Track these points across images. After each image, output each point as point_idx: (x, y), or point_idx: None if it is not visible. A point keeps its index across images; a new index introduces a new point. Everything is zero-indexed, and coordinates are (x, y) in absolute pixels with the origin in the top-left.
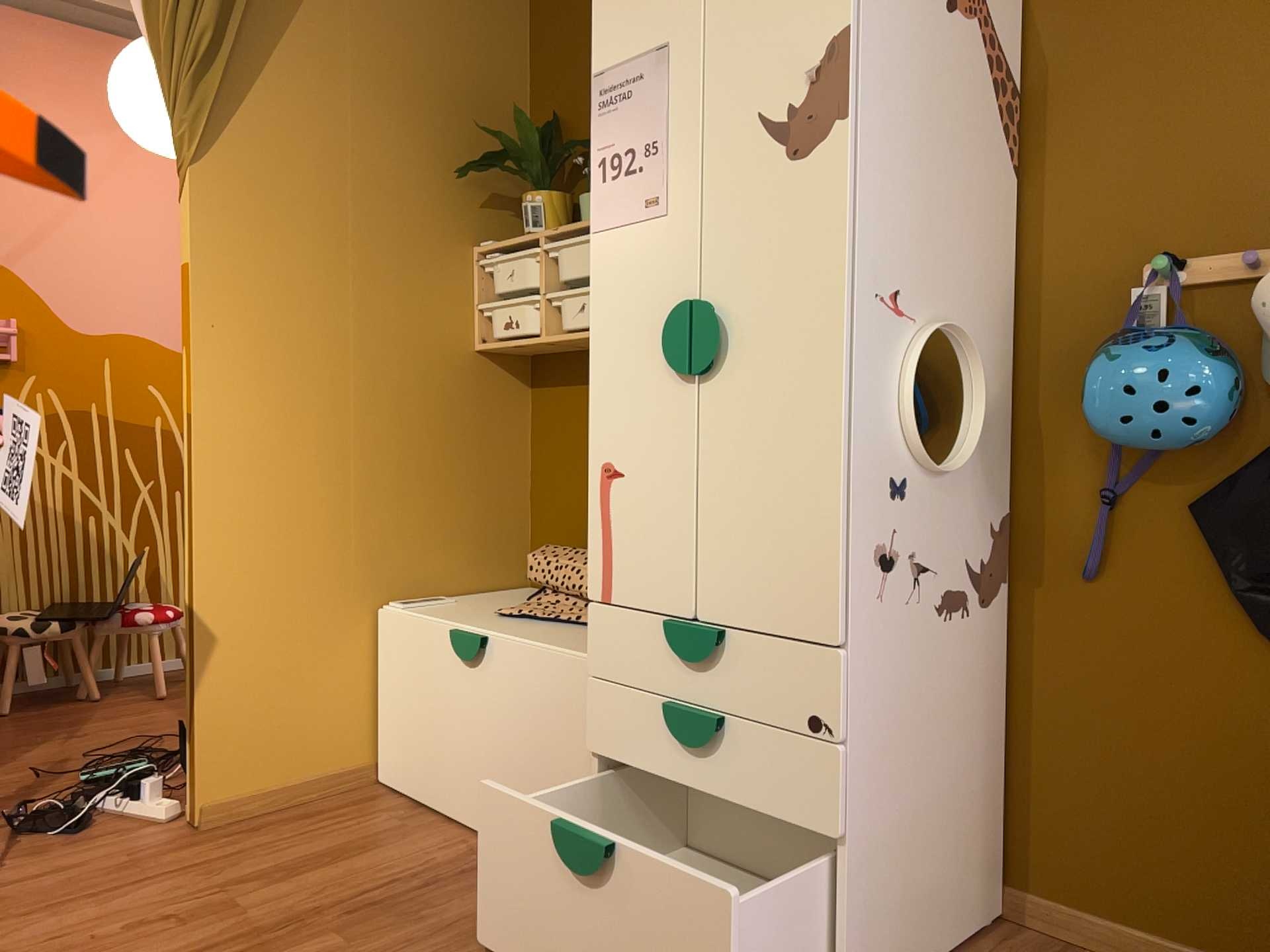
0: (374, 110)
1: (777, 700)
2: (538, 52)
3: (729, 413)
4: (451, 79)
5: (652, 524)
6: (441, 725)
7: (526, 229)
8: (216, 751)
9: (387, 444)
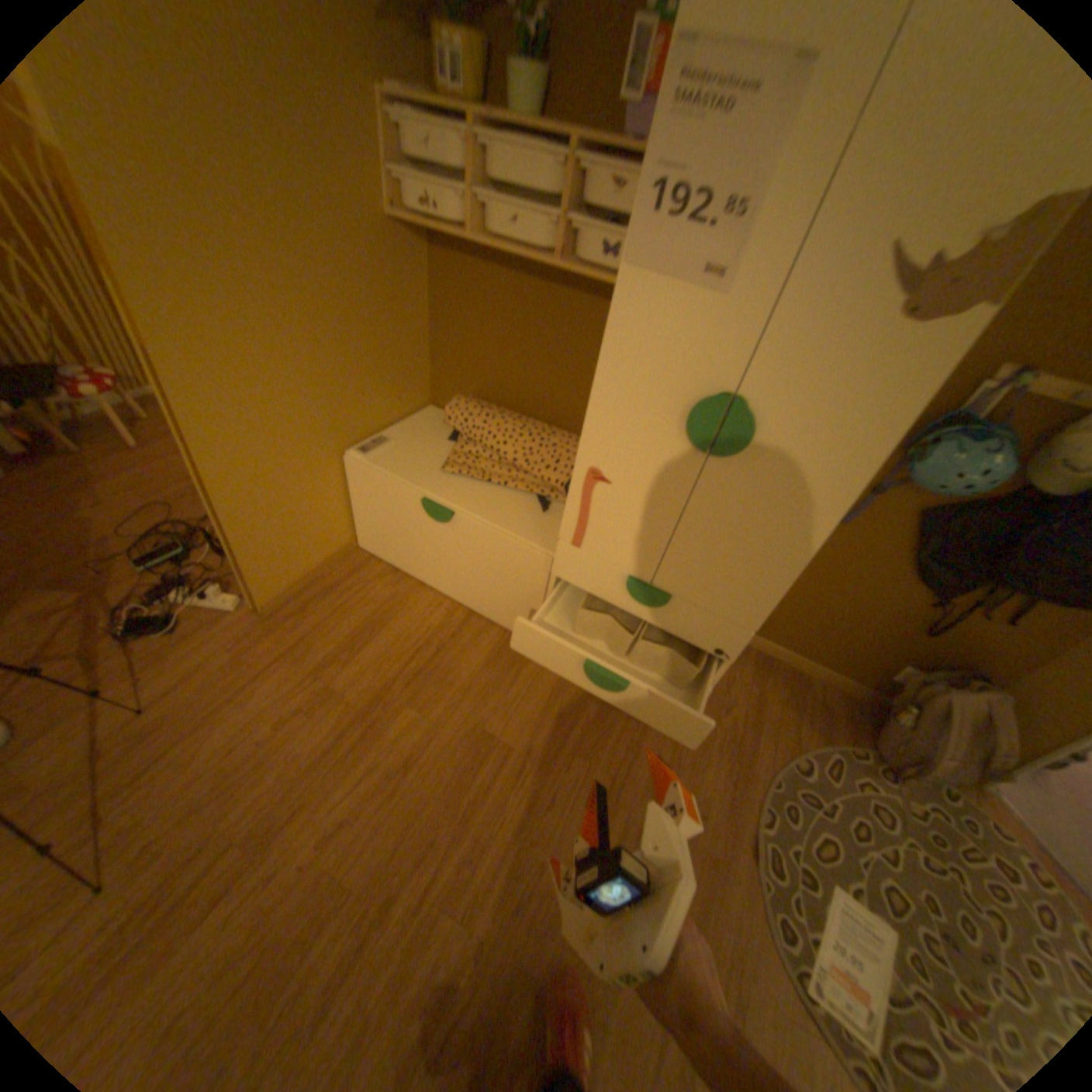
0: None
1: (696, 635)
2: None
3: (727, 490)
4: None
5: (629, 524)
6: (413, 541)
7: (441, 85)
8: (261, 577)
9: (328, 329)
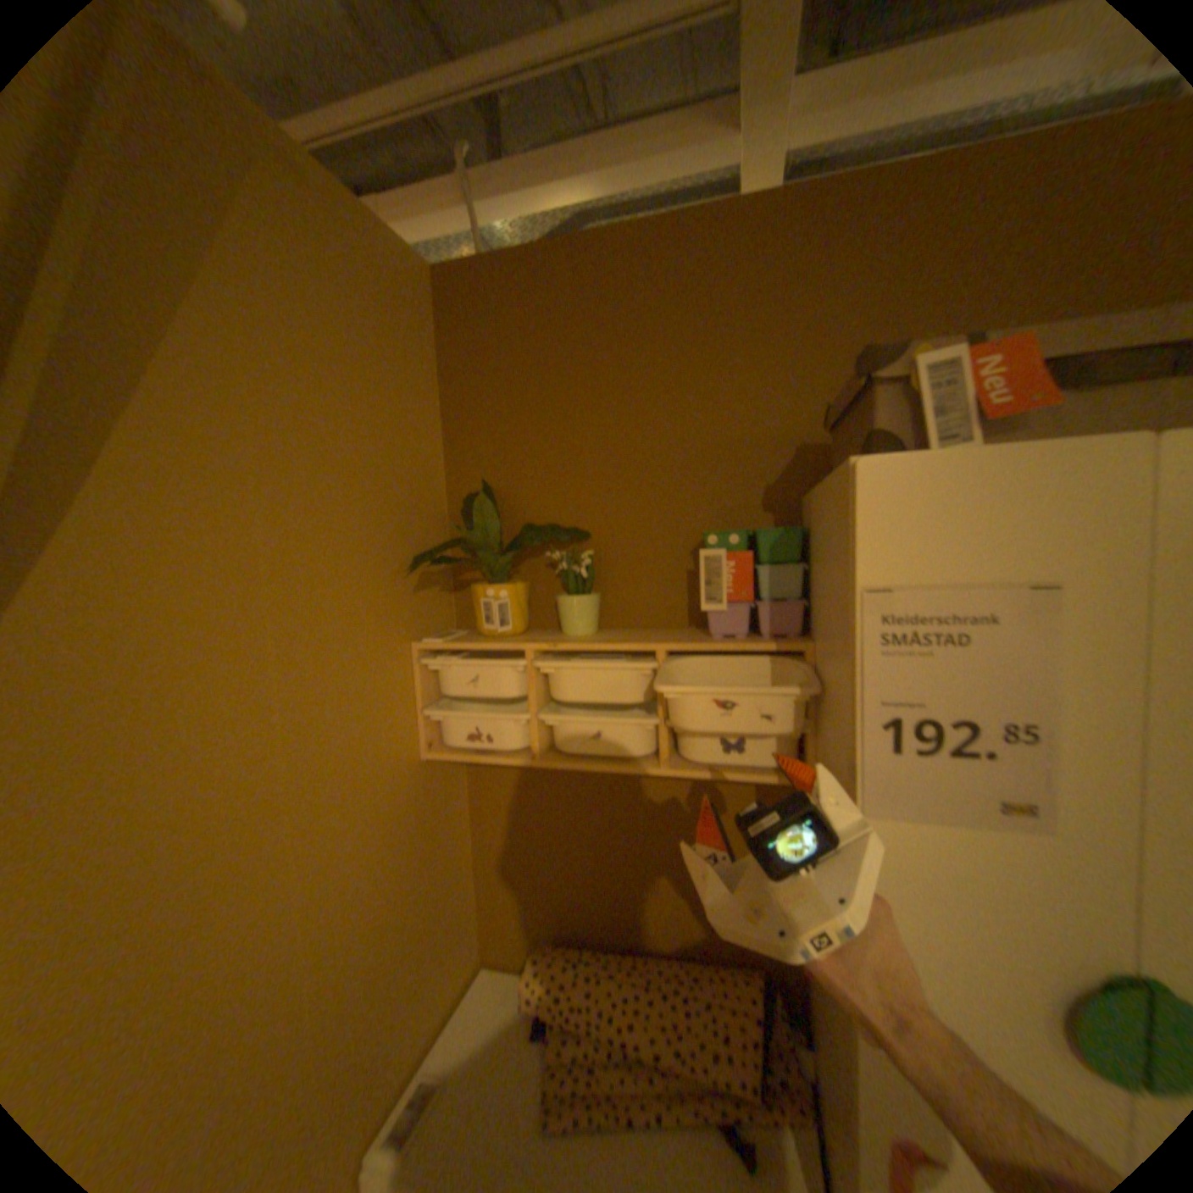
0: (290, 499)
1: None
2: (453, 405)
3: None
4: (375, 442)
5: None
6: None
7: (490, 626)
8: None
9: (349, 945)
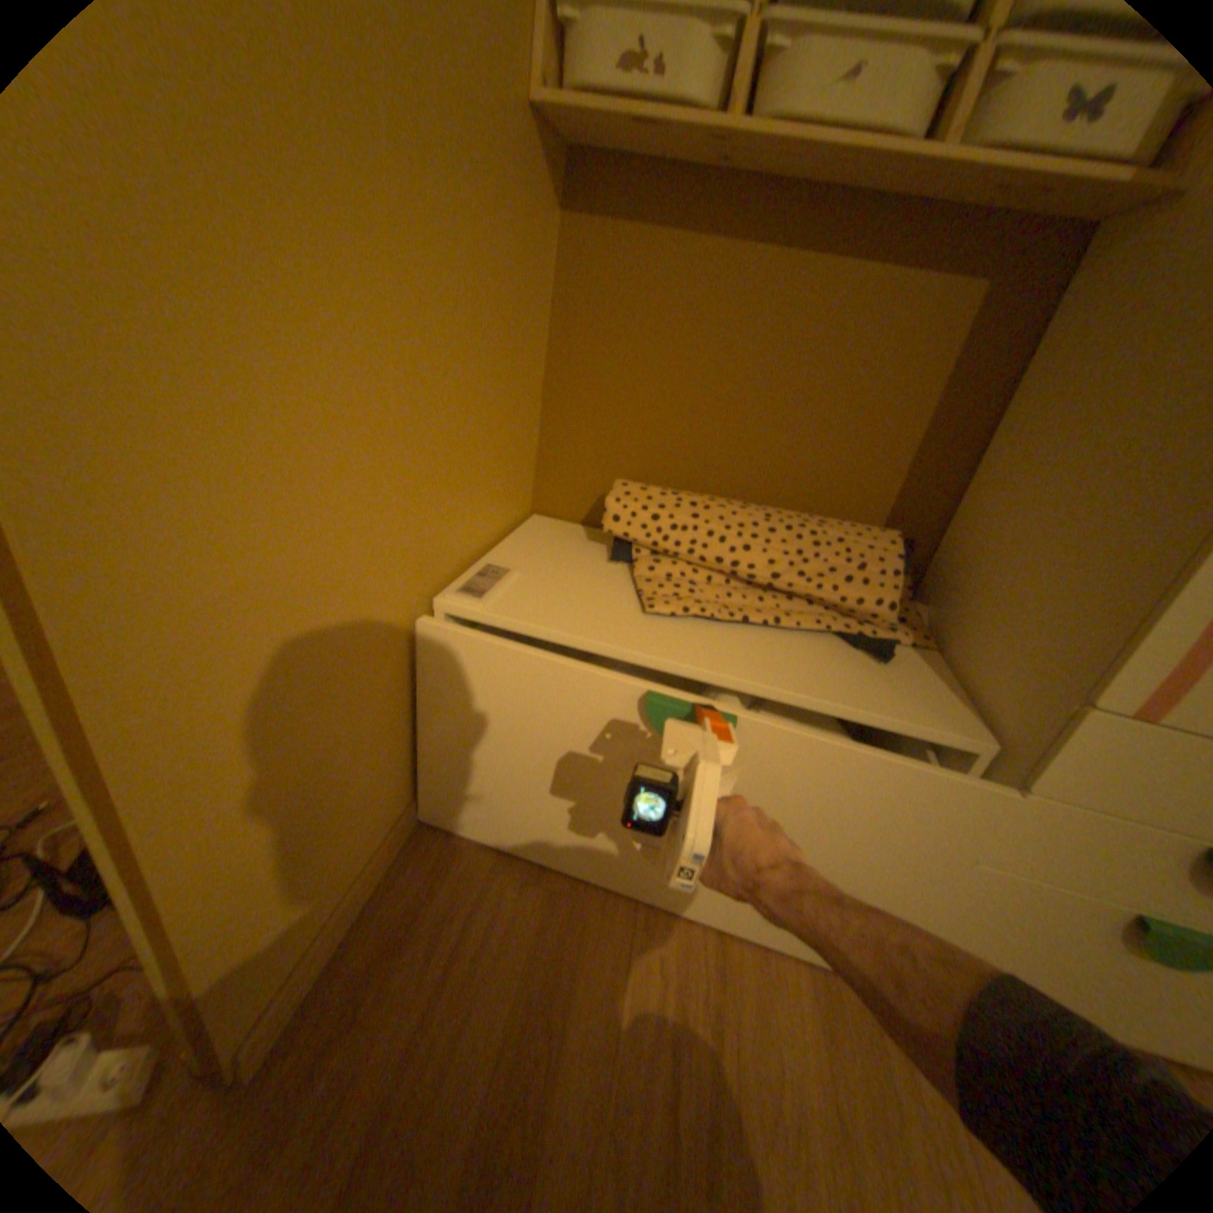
0: None
1: None
2: None
3: None
4: None
5: None
6: (594, 769)
7: None
8: (243, 967)
9: (435, 293)
